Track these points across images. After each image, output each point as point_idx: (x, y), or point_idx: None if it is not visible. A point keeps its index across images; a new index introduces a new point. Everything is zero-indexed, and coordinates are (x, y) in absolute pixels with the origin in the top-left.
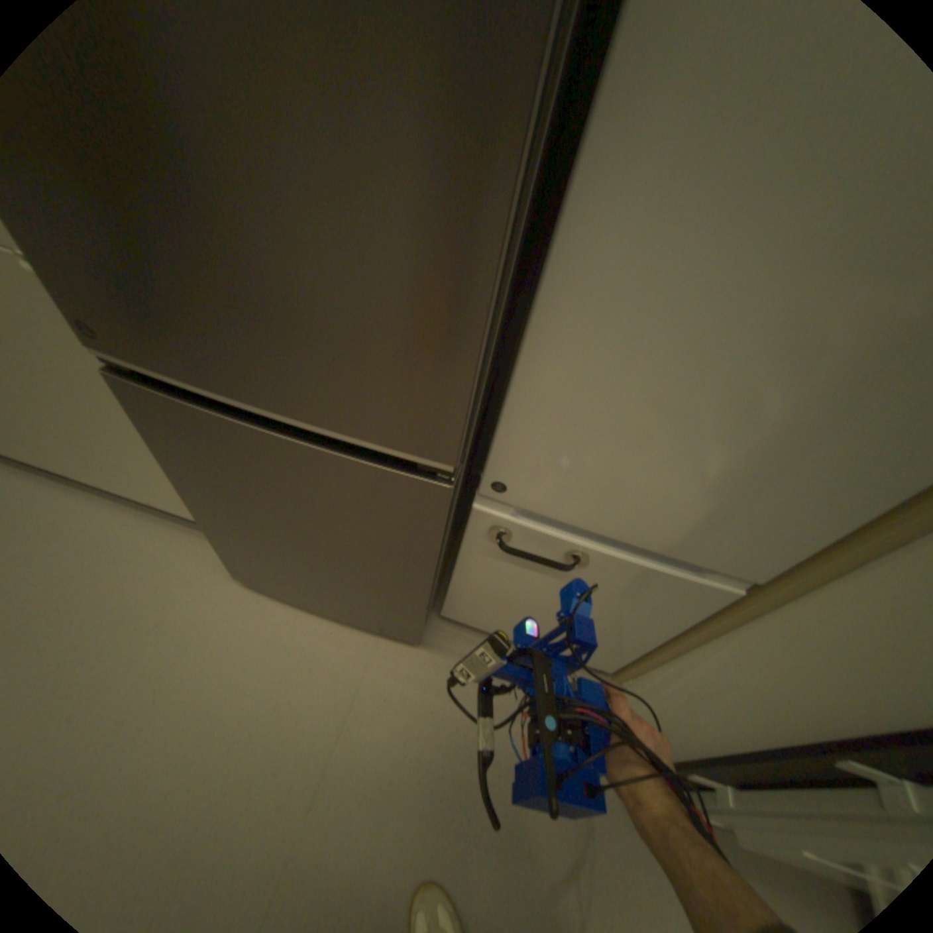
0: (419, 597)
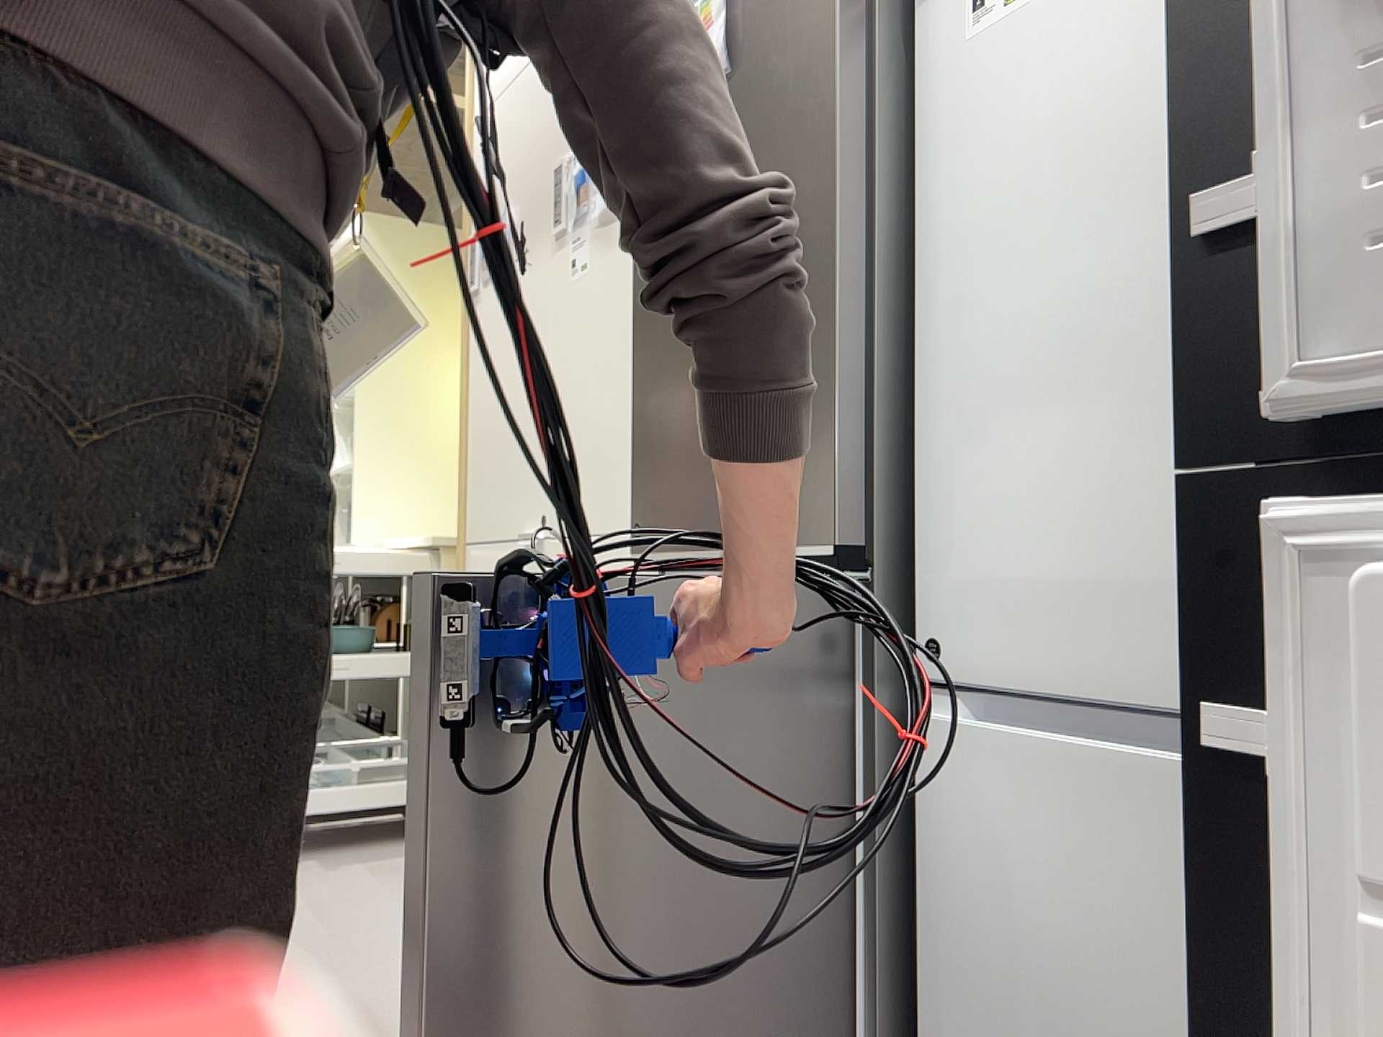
0: (836, 951)
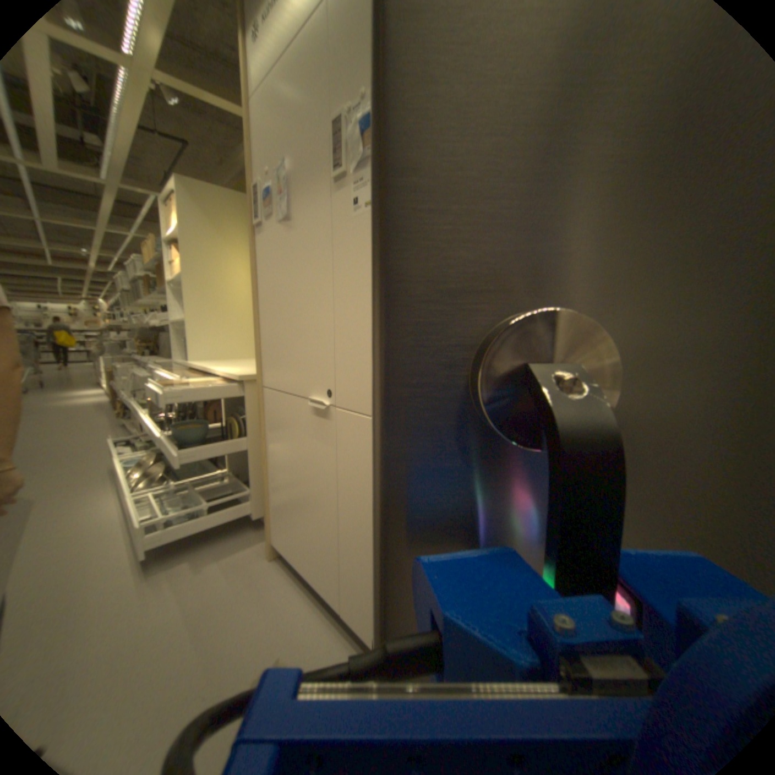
0: None
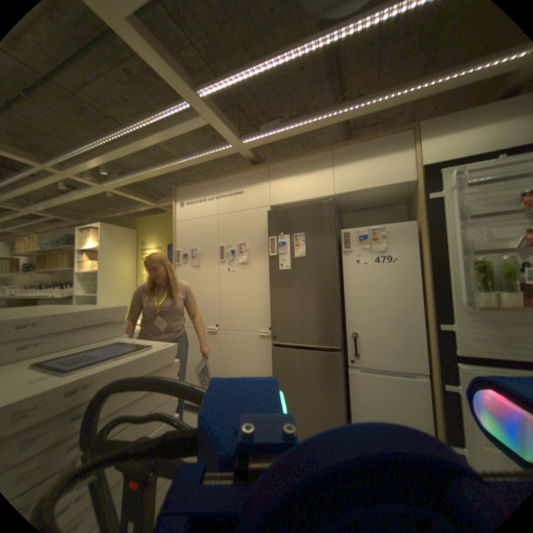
0: (342, 413)
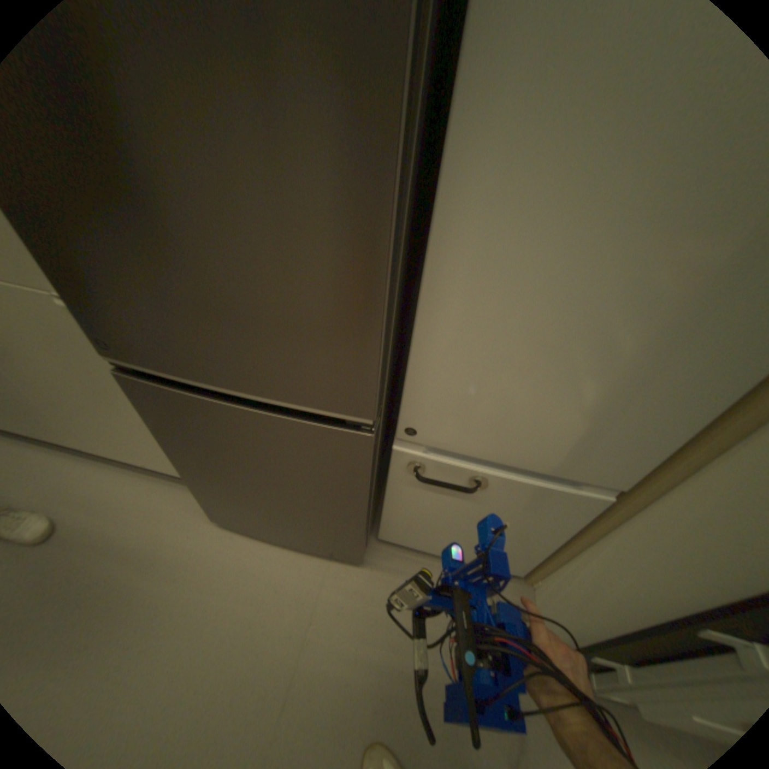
0: (358, 524)
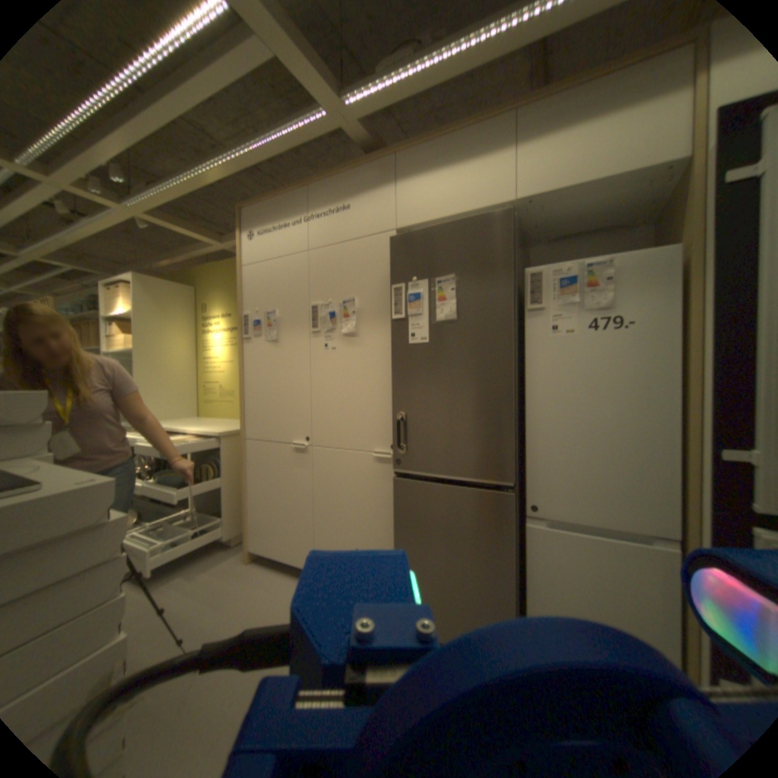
0: (511, 596)
